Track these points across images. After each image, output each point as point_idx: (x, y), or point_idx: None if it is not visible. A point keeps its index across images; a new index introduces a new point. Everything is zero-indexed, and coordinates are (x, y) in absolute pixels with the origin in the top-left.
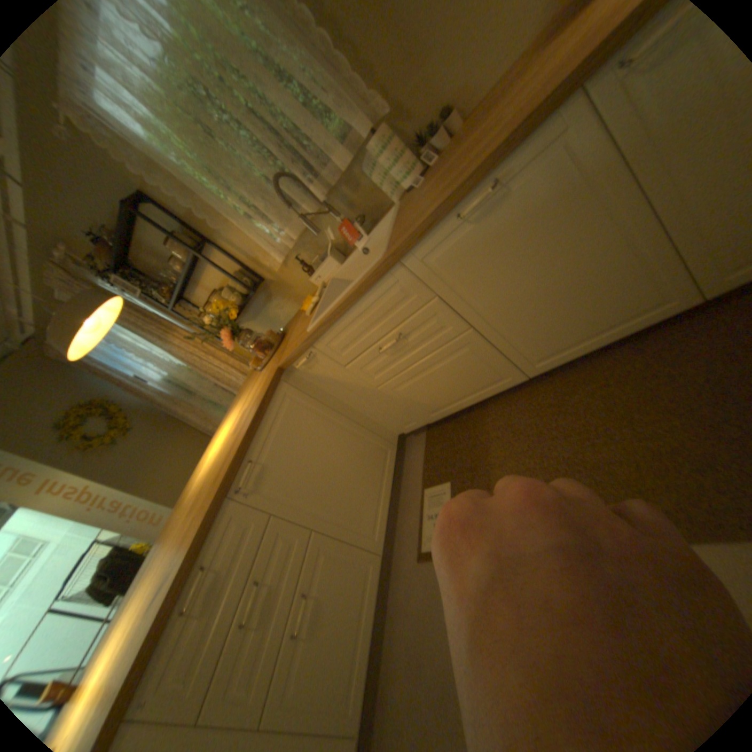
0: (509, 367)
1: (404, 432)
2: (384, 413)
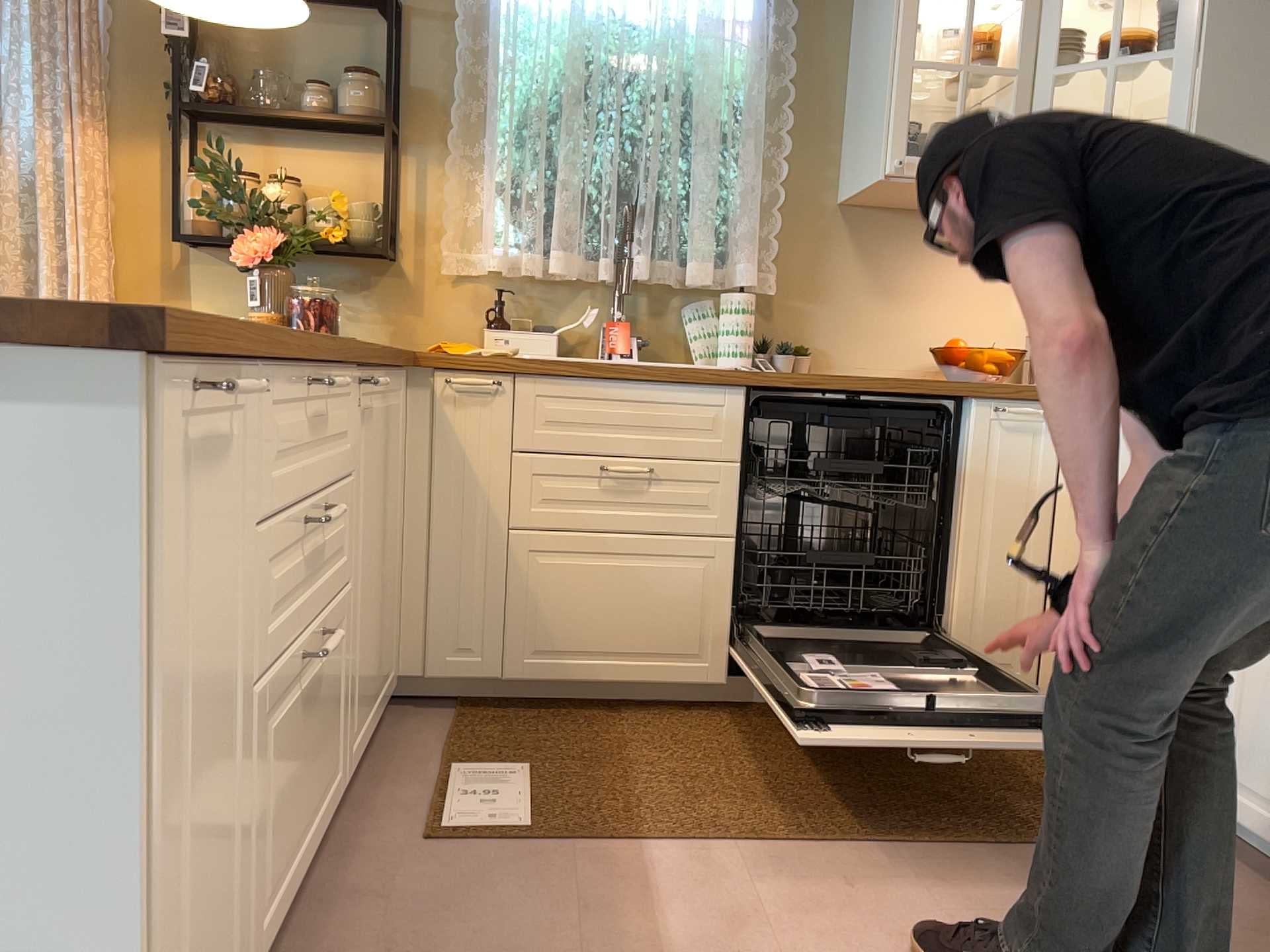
0: (723, 639)
1: (417, 675)
2: (448, 592)
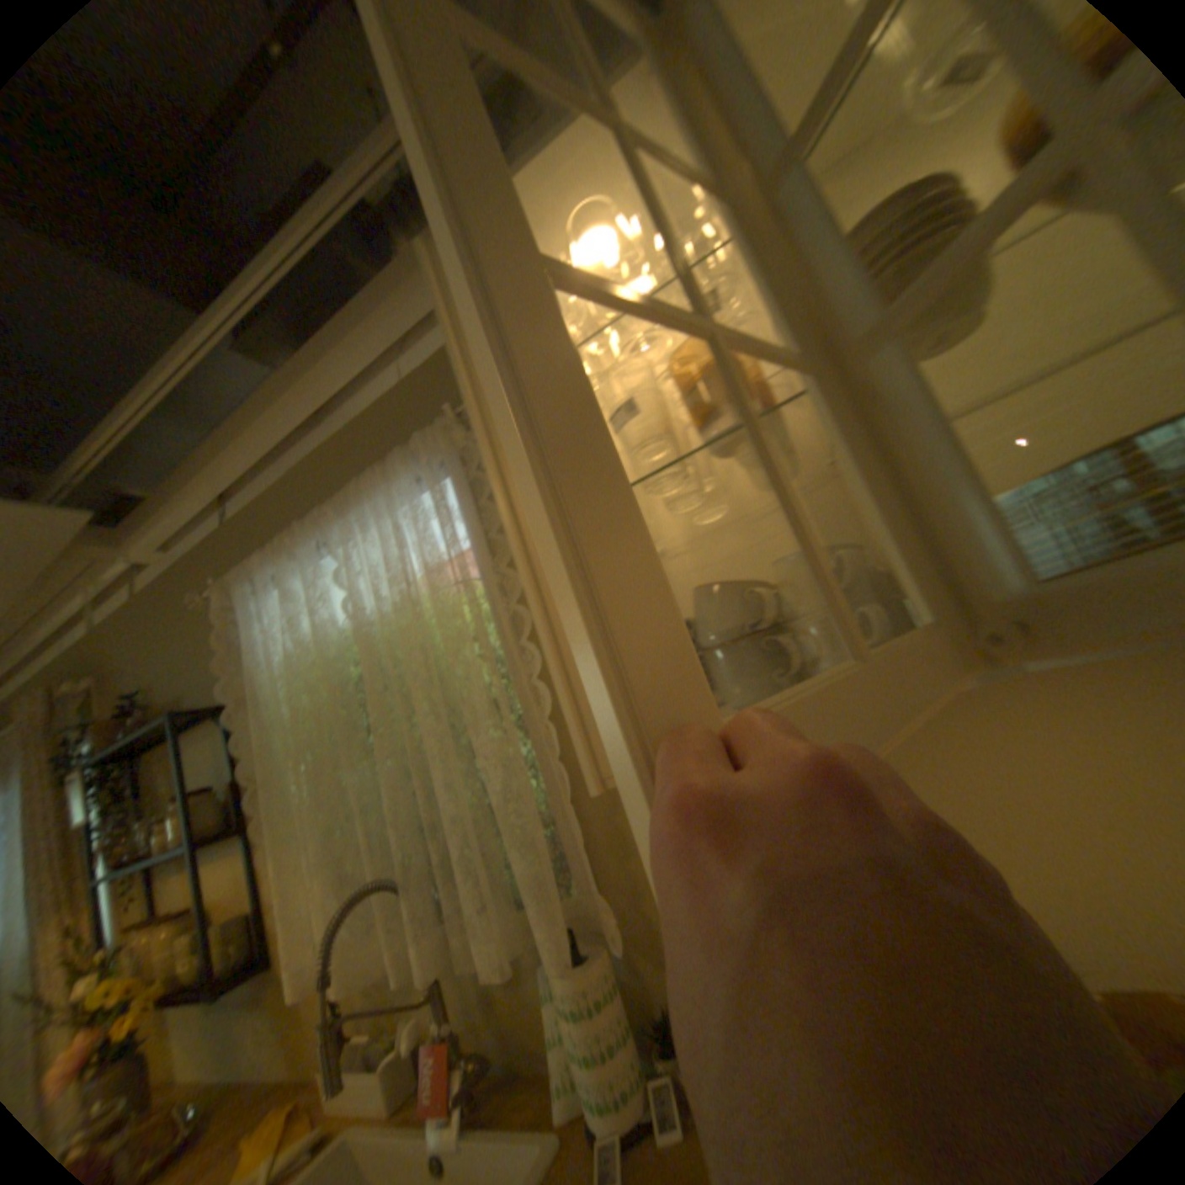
0: None
1: None
2: None
